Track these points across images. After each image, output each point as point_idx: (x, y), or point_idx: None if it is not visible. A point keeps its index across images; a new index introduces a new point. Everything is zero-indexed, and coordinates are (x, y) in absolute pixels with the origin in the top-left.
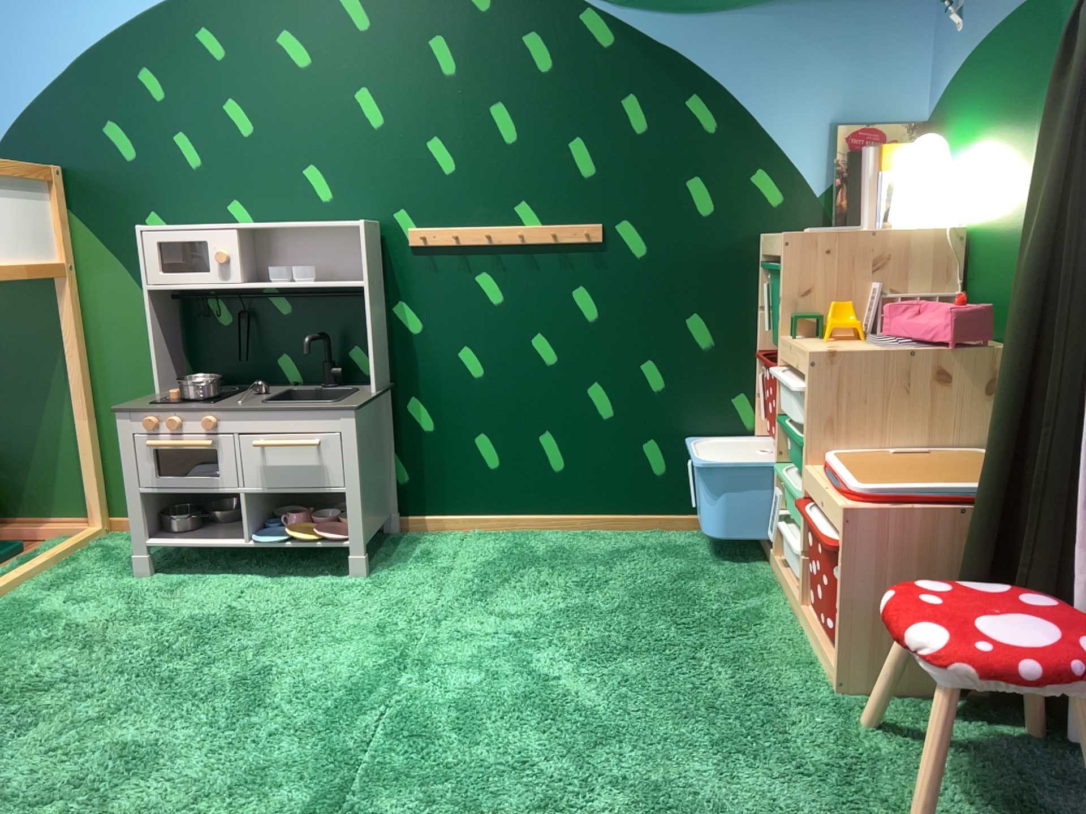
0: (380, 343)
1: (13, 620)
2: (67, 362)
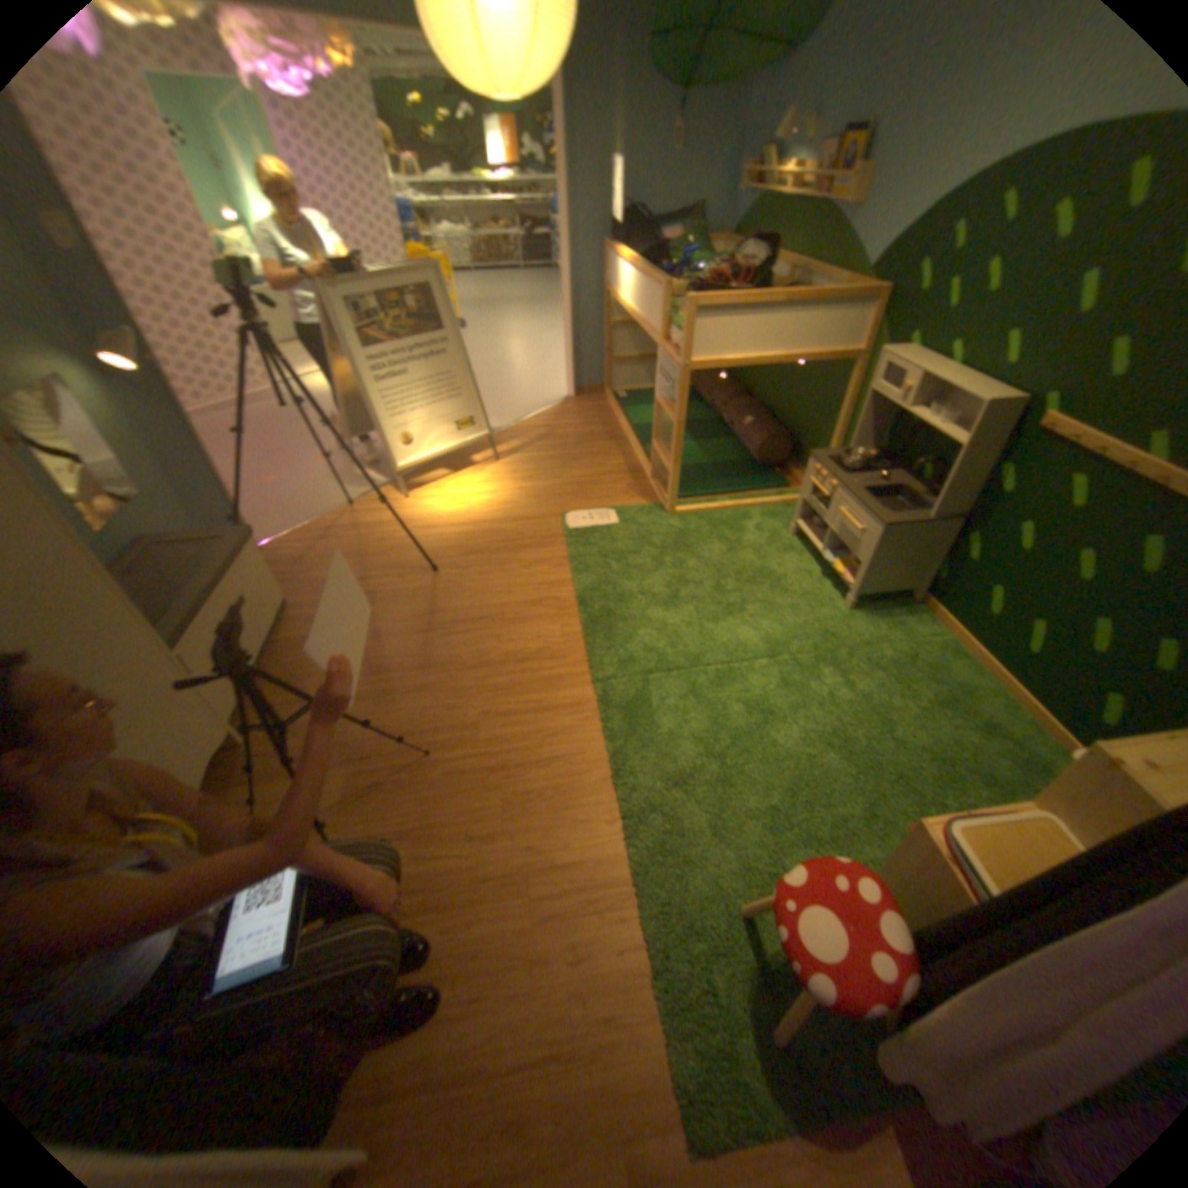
0: (978, 486)
1: (732, 522)
2: (845, 406)
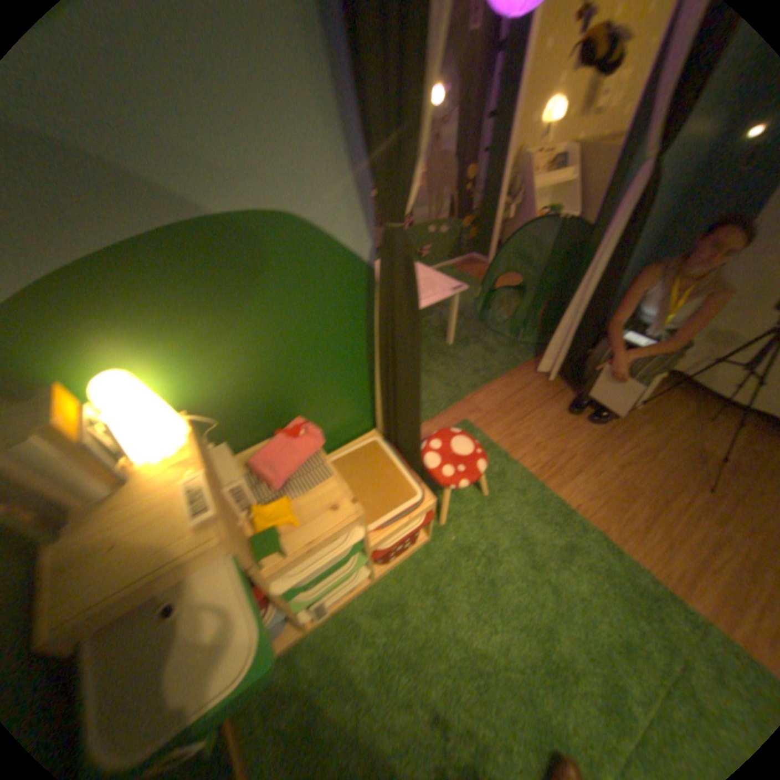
0: None
1: None
2: None
